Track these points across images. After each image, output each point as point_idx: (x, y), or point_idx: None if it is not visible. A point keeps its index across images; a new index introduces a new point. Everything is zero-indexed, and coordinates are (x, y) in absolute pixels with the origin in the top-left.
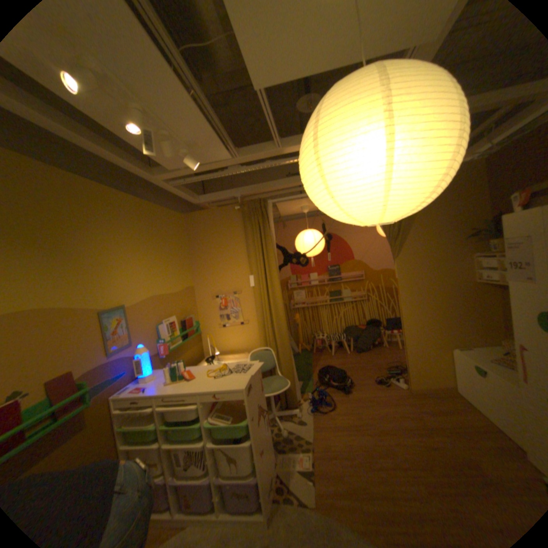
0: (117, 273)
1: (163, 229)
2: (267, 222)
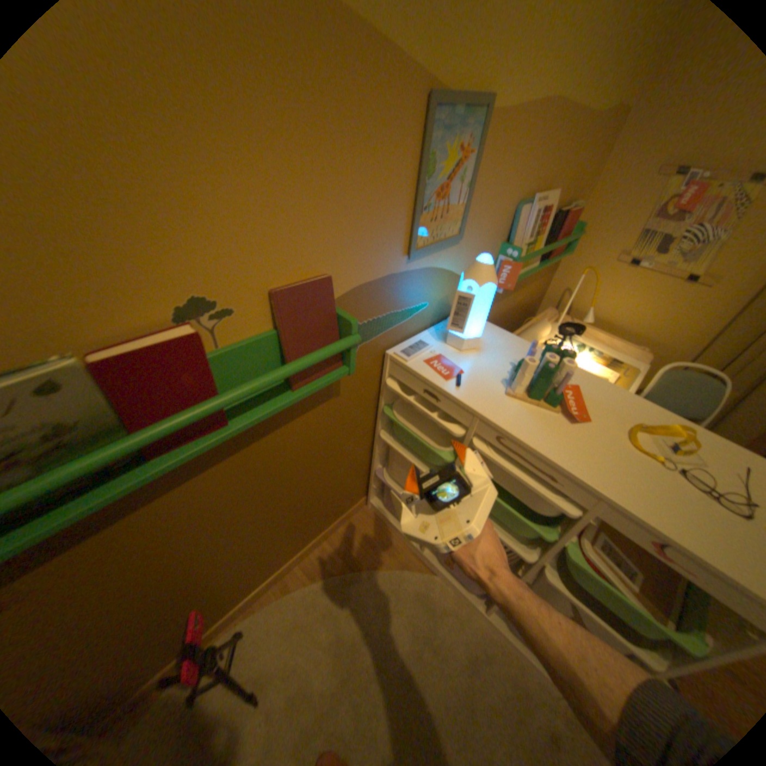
0: None
1: None
2: None
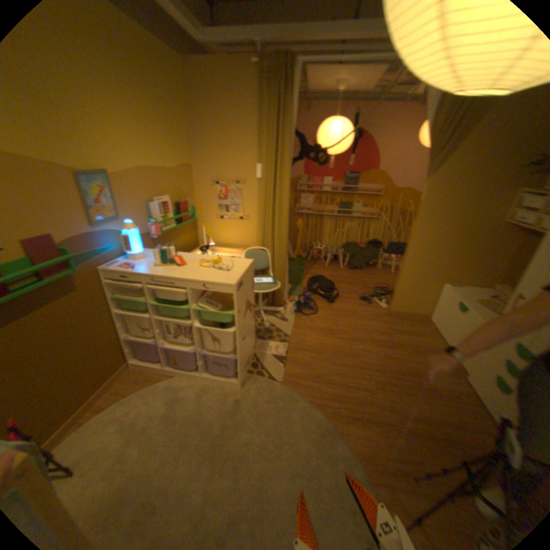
0: (91, 124)
1: (151, 72)
2: (289, 91)
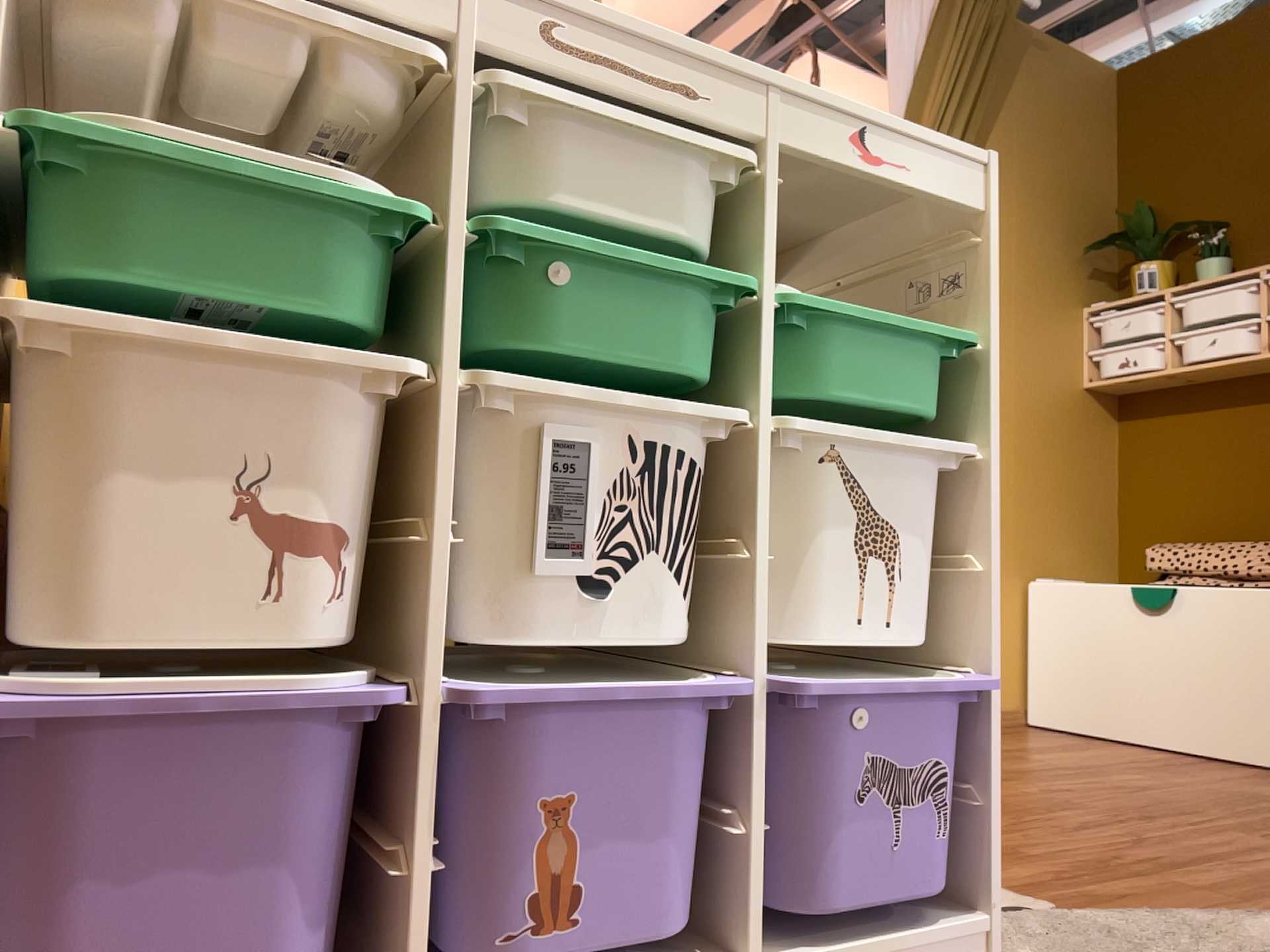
0: None
1: None
2: None
